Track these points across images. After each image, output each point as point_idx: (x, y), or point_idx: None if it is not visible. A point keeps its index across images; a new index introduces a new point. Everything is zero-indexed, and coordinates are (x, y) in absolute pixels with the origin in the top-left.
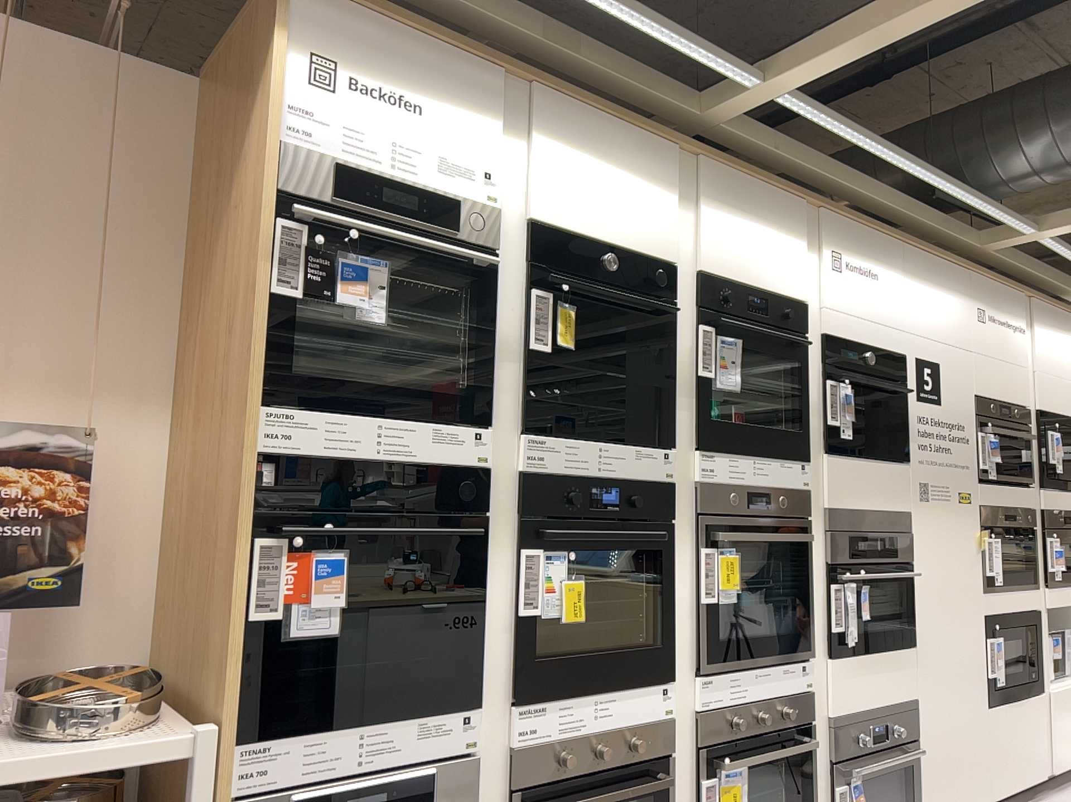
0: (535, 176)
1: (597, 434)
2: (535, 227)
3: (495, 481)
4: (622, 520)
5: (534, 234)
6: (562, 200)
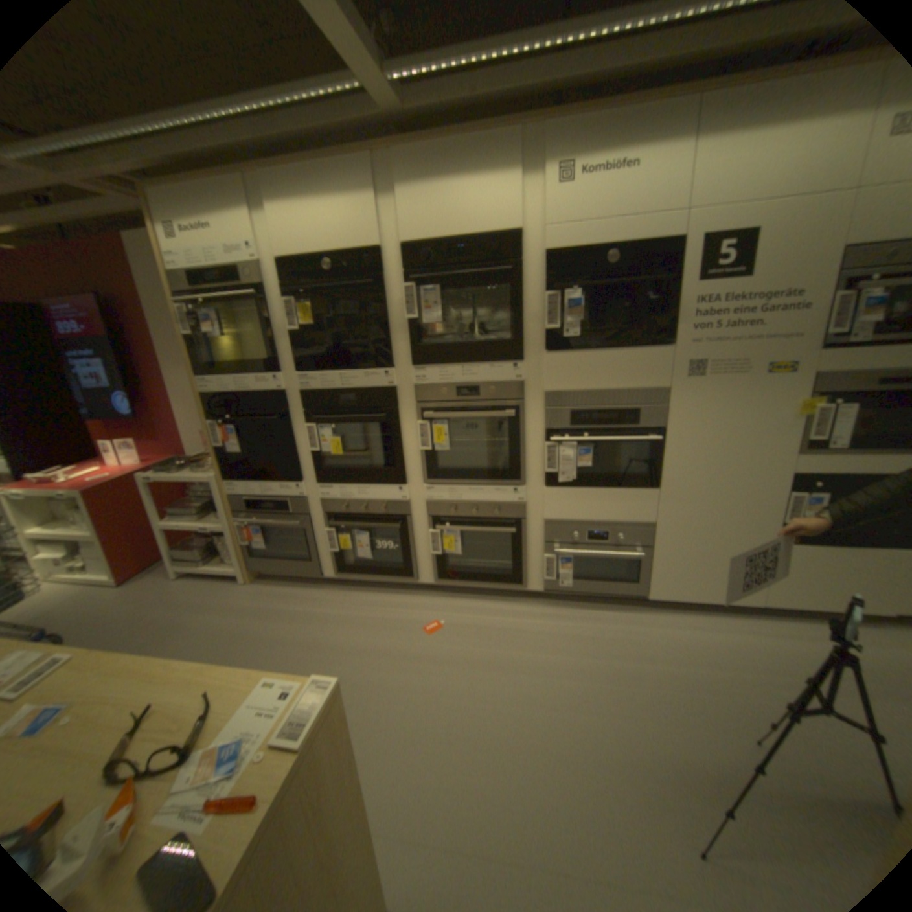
0: (268, 225)
1: (342, 368)
2: (275, 259)
3: (287, 398)
4: (362, 413)
5: (275, 263)
6: (287, 233)
